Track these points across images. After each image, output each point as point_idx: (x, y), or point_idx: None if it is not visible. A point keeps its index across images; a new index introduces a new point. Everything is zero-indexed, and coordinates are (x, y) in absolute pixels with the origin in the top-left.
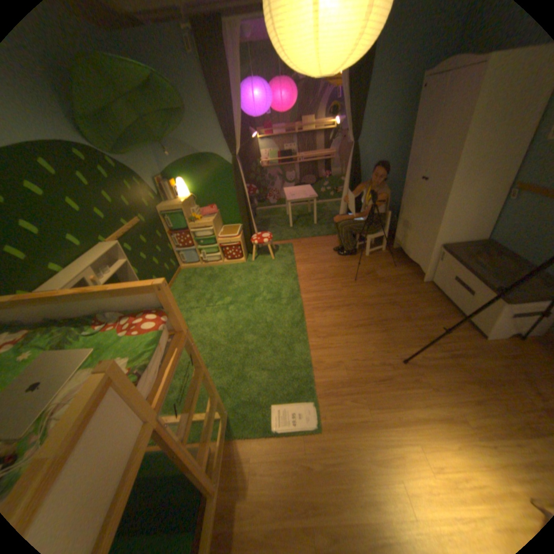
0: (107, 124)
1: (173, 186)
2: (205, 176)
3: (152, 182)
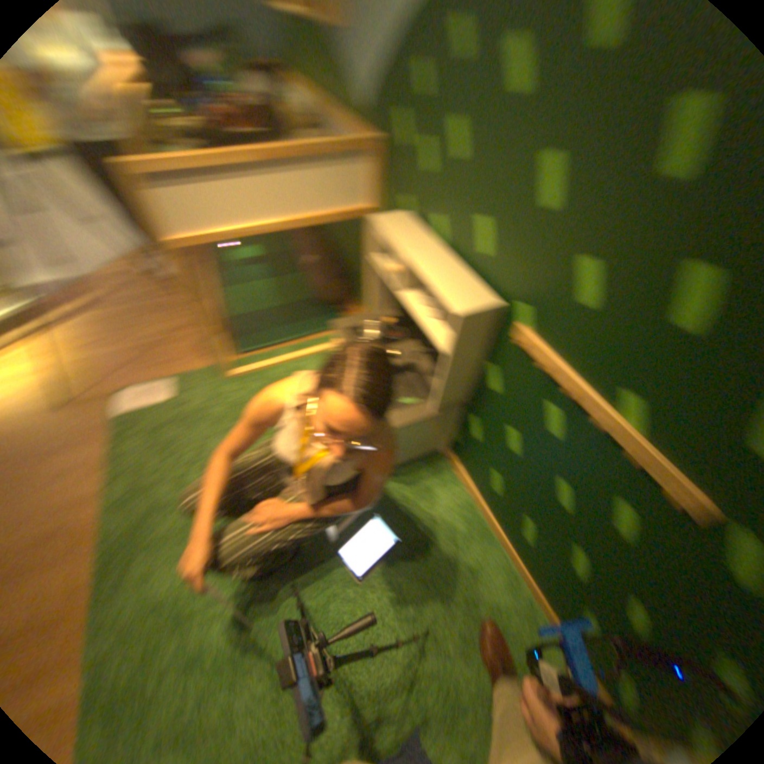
0: None
1: None
2: None
3: None
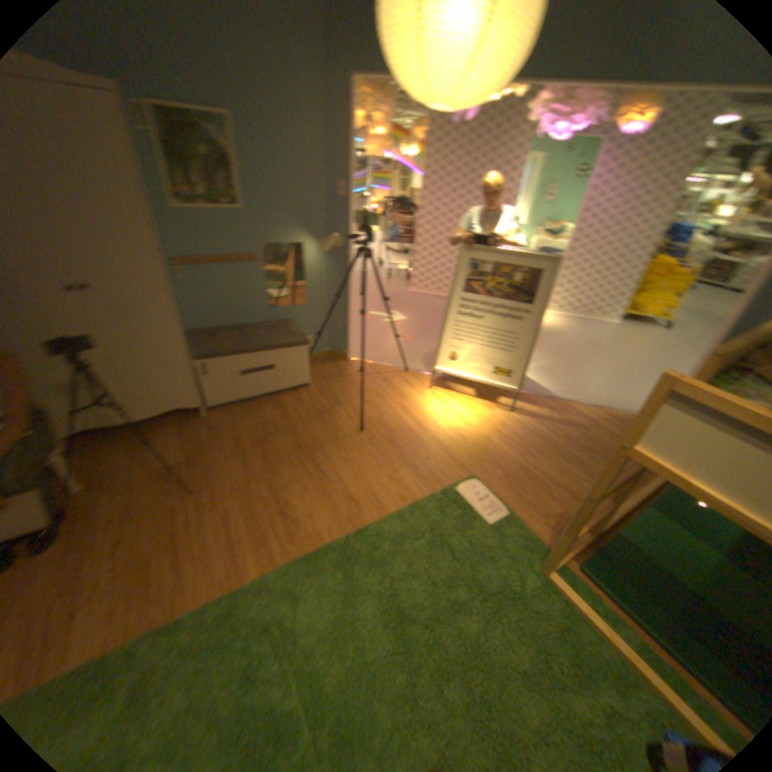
0: None
1: None
2: None
3: None
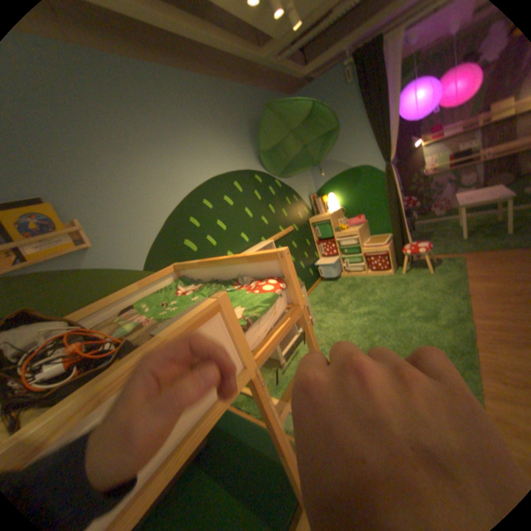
0: (280, 154)
1: (325, 200)
2: (356, 187)
3: (309, 198)
